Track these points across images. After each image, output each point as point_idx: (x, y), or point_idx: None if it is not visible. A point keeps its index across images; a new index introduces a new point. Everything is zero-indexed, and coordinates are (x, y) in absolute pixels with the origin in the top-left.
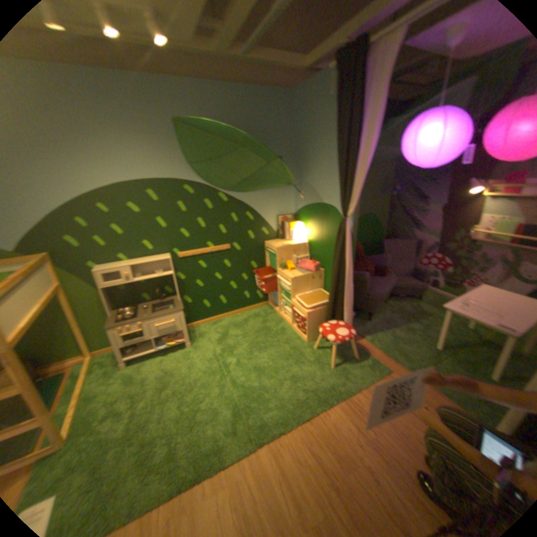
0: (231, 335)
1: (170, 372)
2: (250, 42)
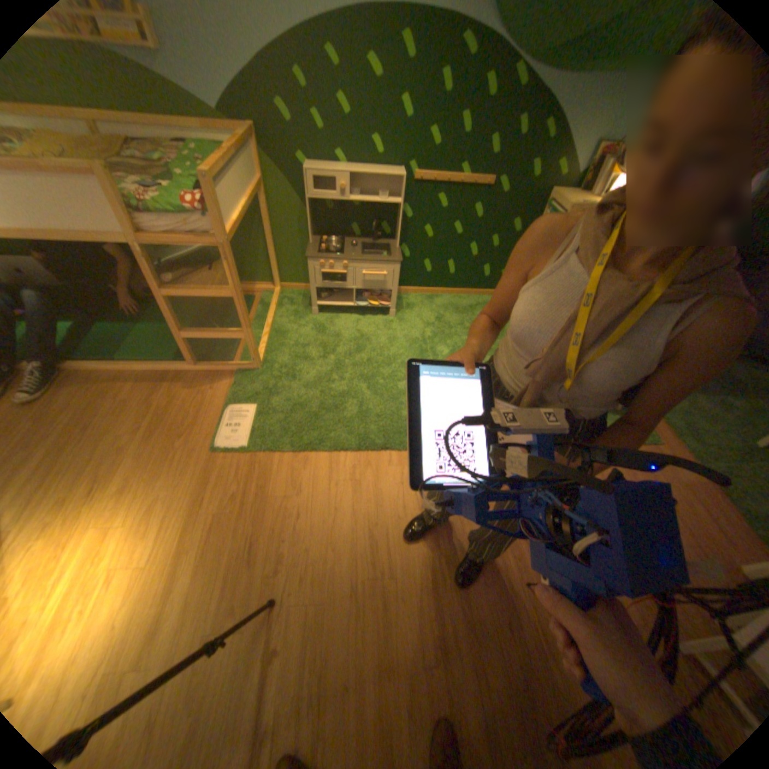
0: (449, 320)
1: (367, 336)
2: None
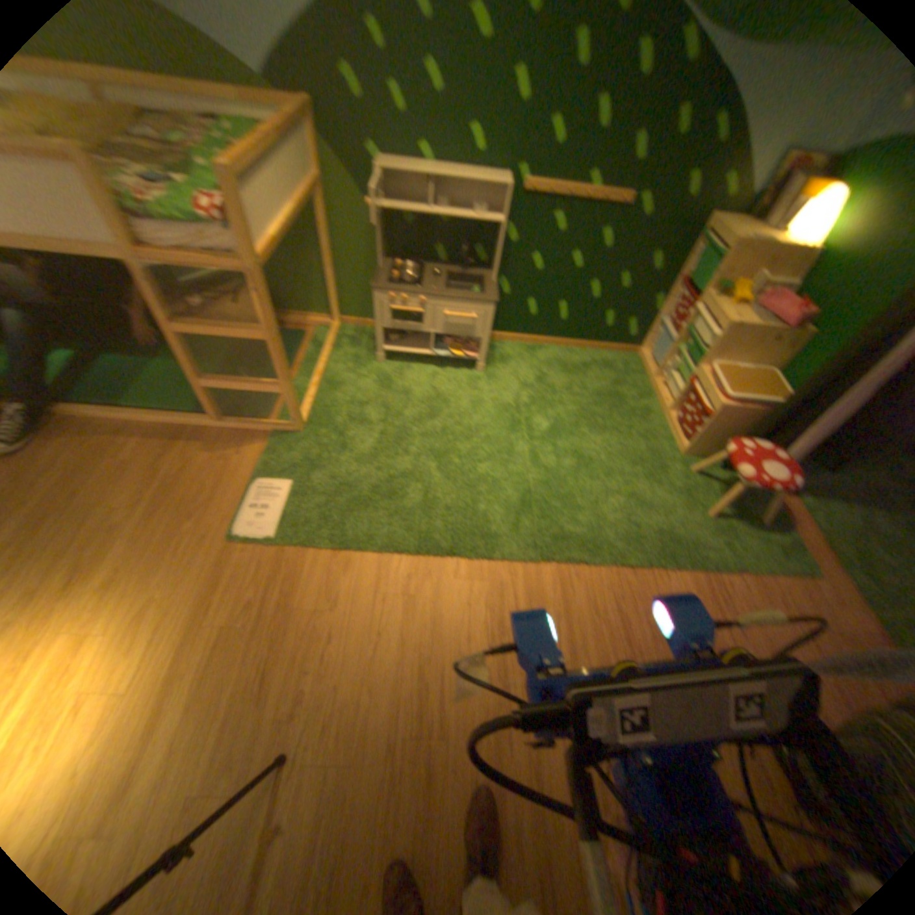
0: (552, 381)
1: (443, 396)
2: None
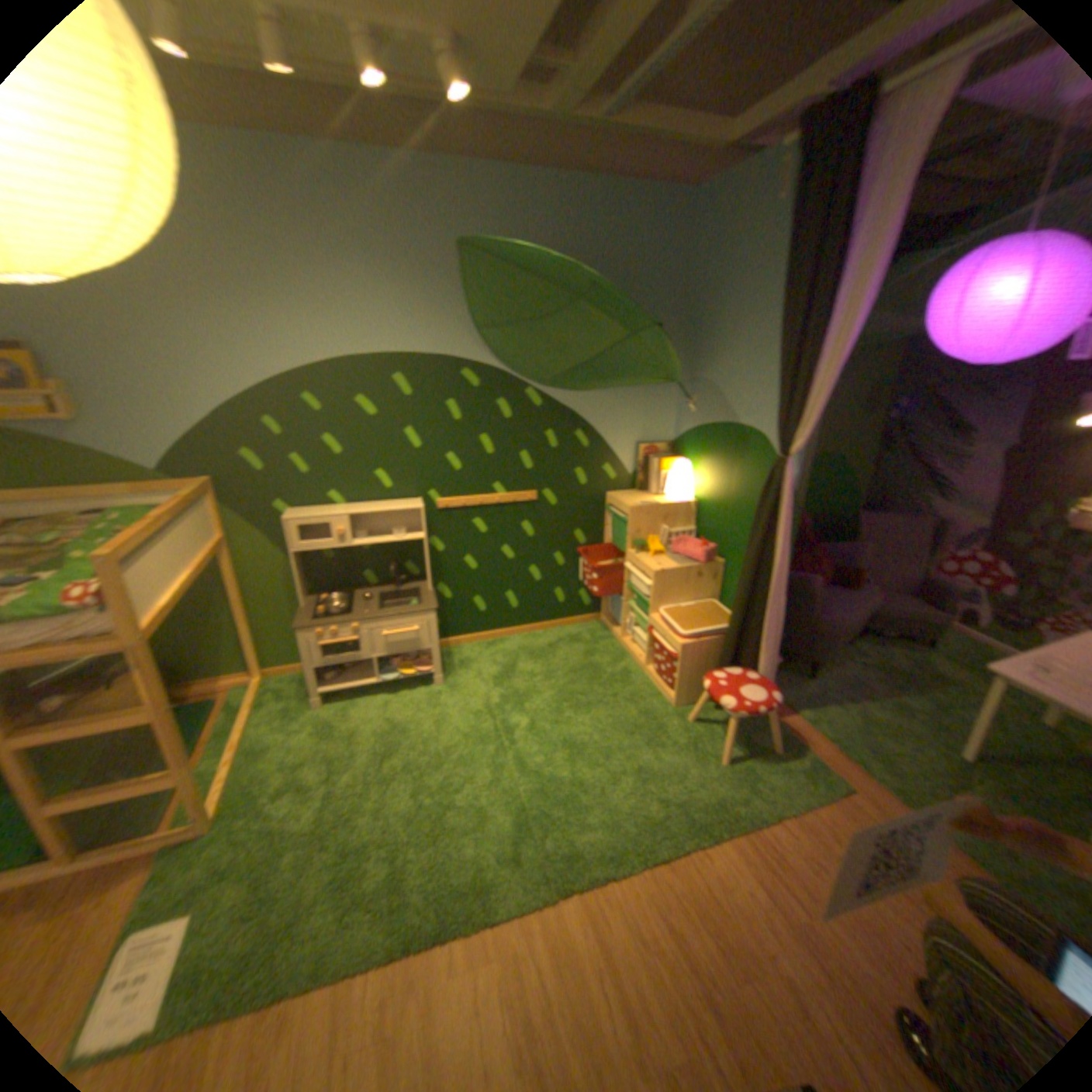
0: (523, 672)
1: (401, 726)
2: (624, 94)
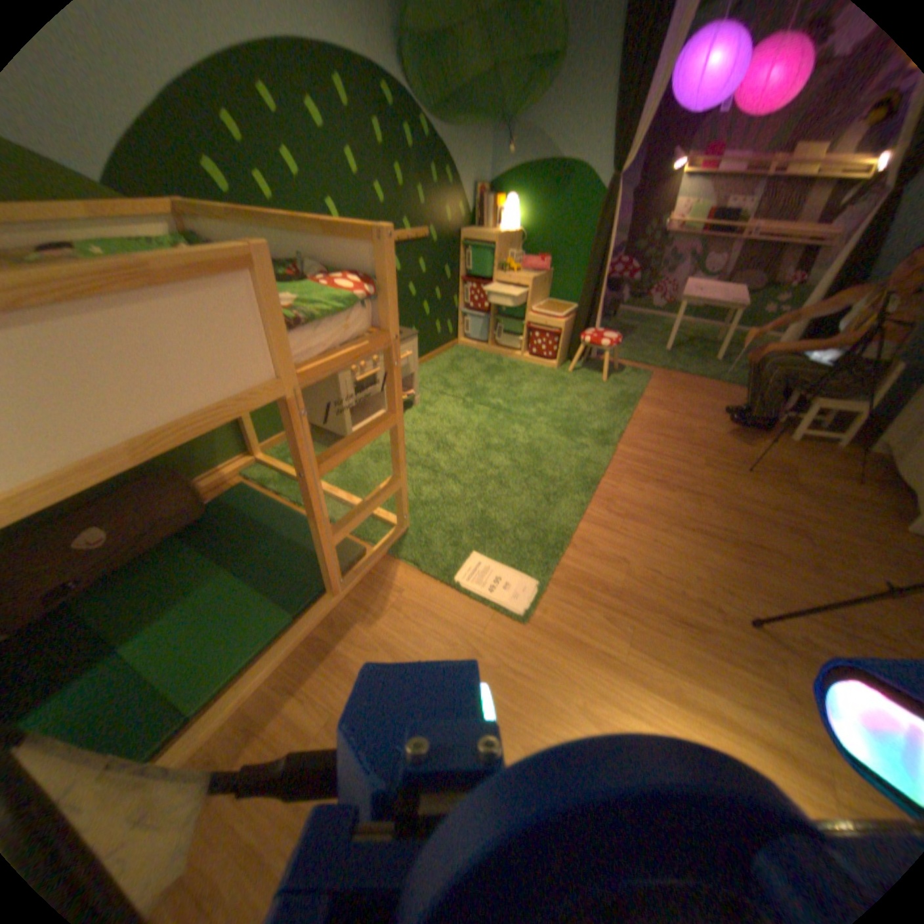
0: (453, 380)
1: (425, 429)
2: None
